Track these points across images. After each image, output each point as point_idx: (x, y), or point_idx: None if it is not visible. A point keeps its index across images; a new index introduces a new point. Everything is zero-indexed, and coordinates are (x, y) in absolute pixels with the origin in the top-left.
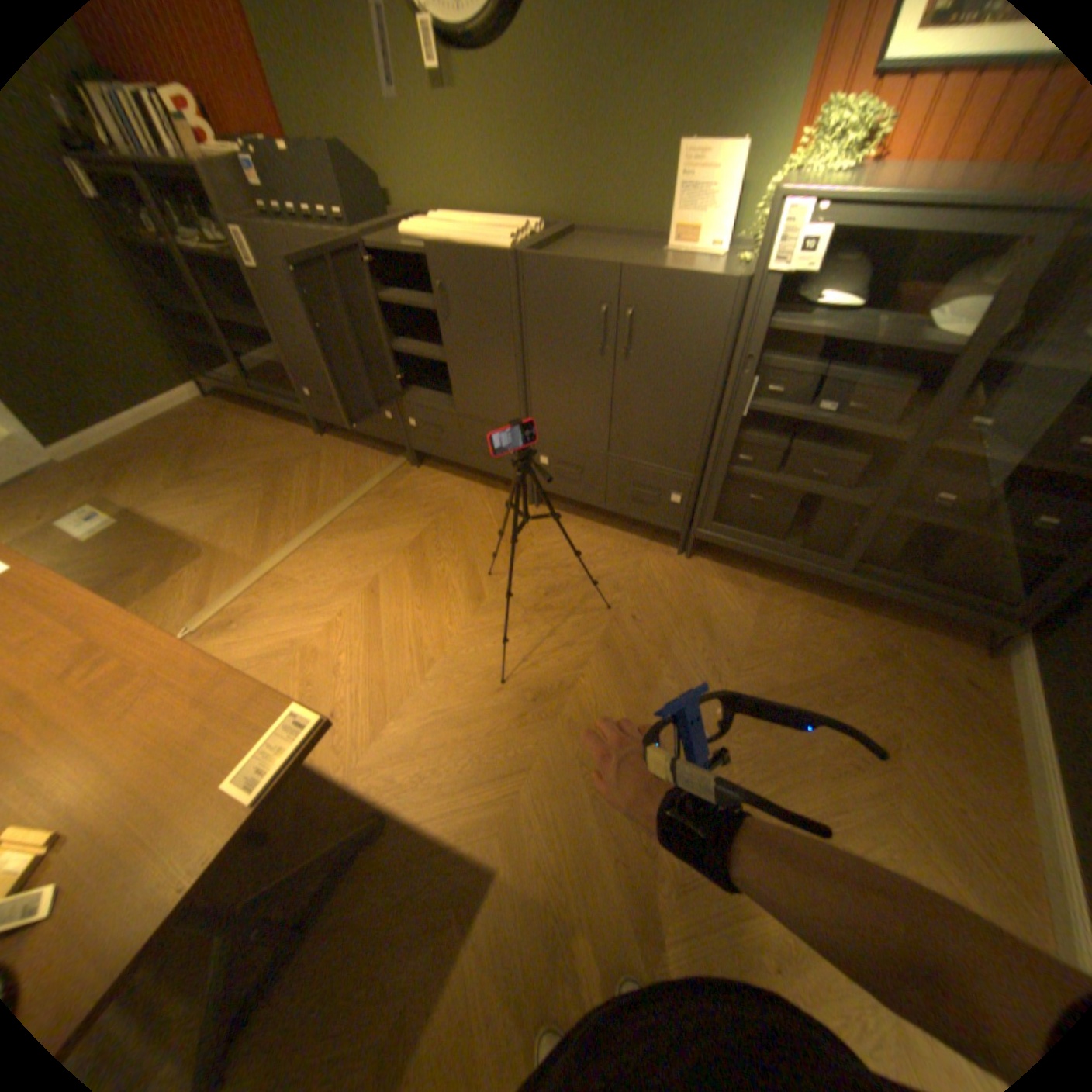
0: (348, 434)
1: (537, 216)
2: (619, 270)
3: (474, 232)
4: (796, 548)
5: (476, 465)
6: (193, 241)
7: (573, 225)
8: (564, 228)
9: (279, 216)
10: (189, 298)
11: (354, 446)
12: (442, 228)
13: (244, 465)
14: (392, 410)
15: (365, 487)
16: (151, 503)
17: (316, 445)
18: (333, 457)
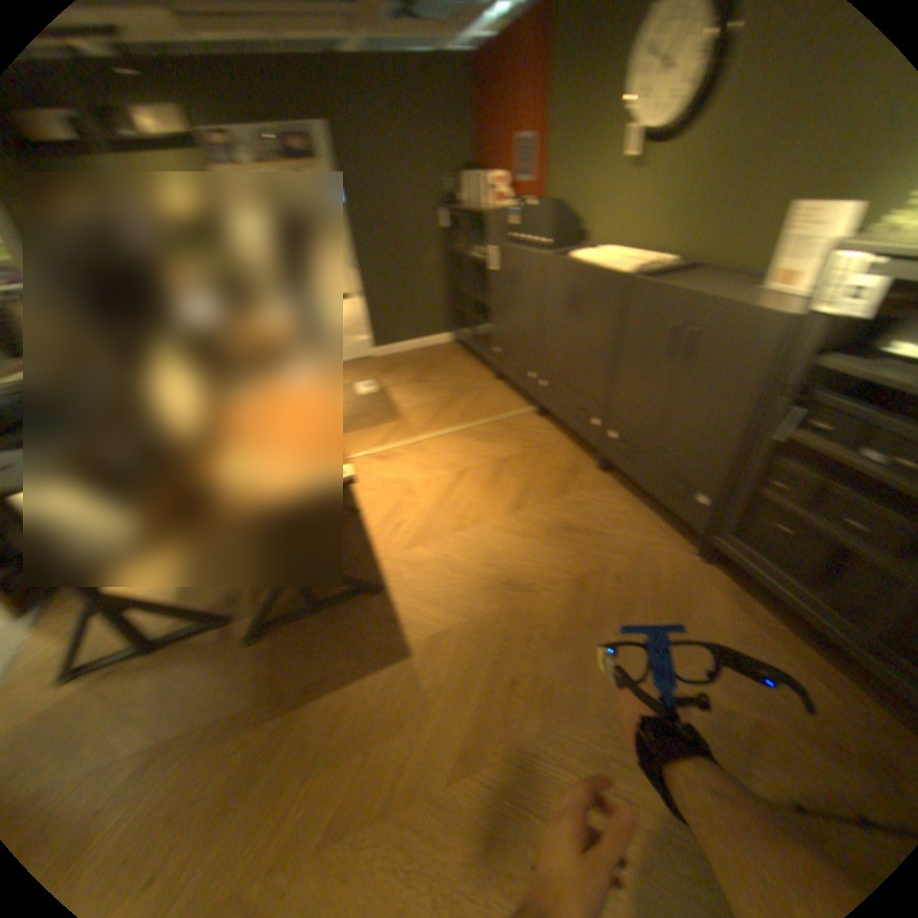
0: (509, 384)
1: (676, 254)
2: (691, 297)
3: (614, 260)
4: (807, 596)
5: (568, 425)
6: (474, 252)
7: (698, 263)
8: (688, 264)
9: (516, 242)
10: (464, 284)
11: (507, 391)
12: (596, 256)
13: (443, 383)
14: (532, 372)
15: (496, 417)
16: (392, 387)
17: (487, 384)
18: (491, 394)
